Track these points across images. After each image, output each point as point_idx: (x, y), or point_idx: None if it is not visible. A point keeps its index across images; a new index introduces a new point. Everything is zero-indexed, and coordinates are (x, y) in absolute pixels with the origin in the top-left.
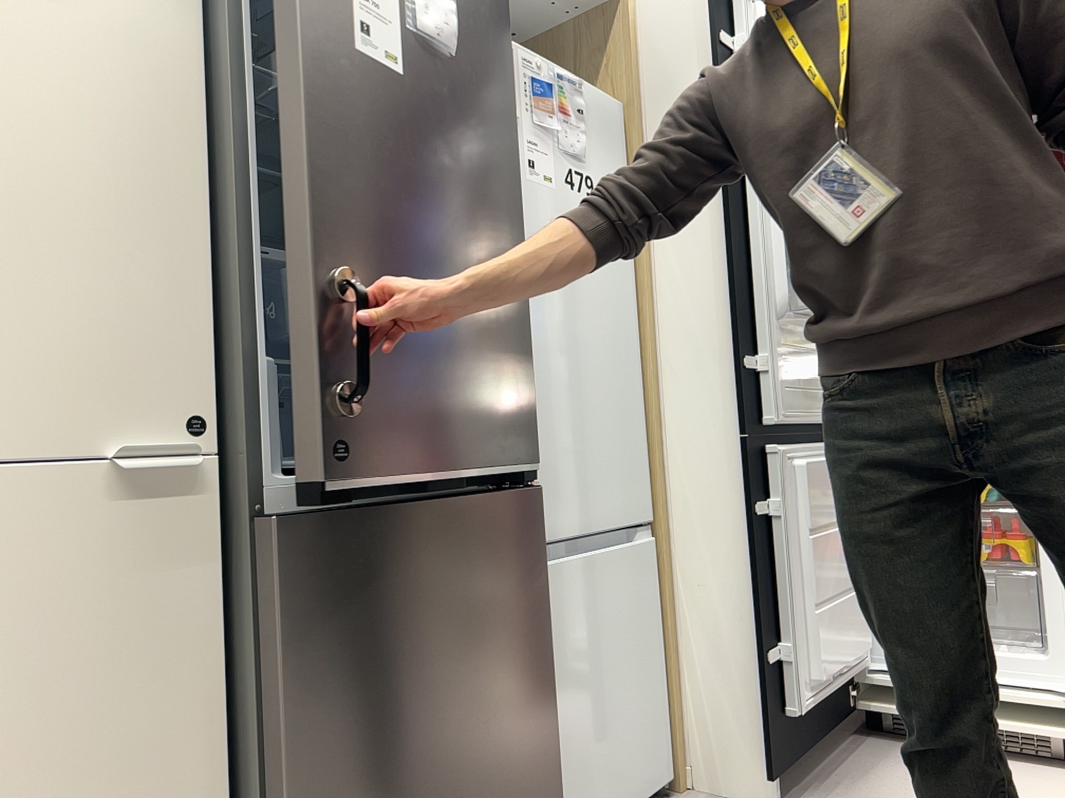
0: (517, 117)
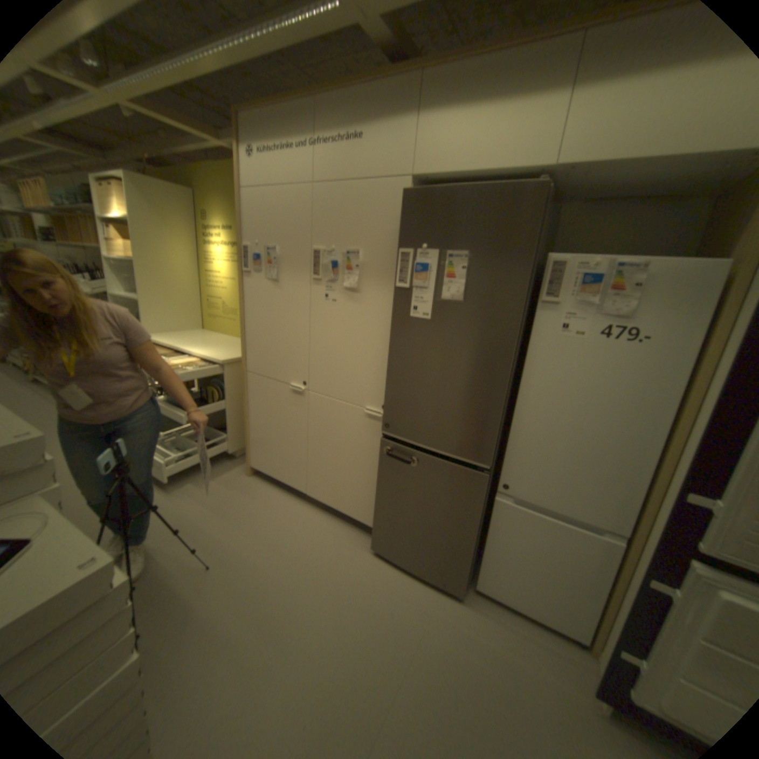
0: (559, 301)
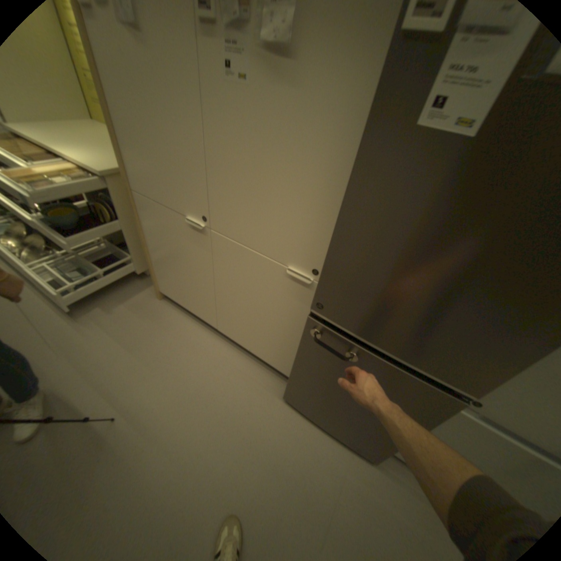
0: None
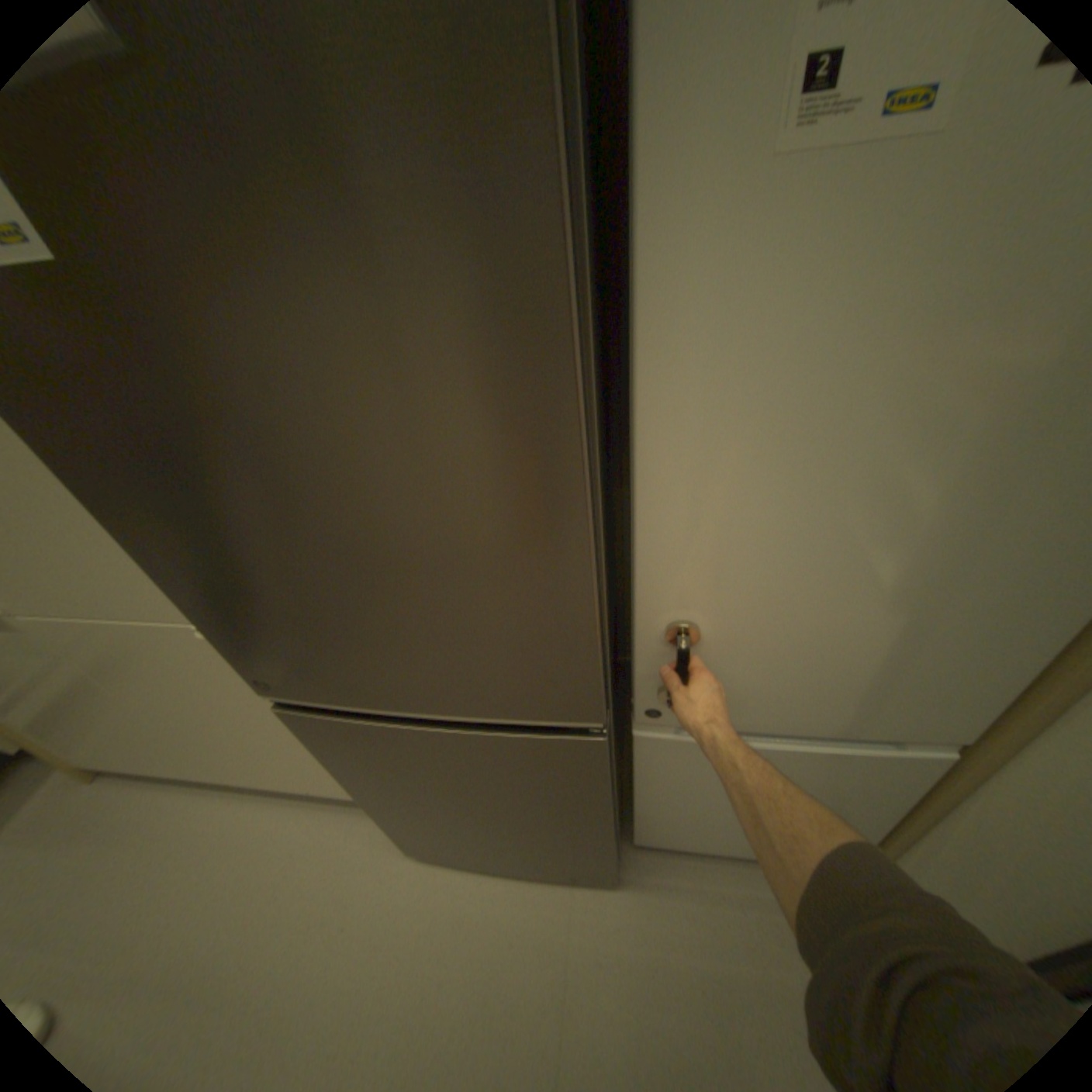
0: None
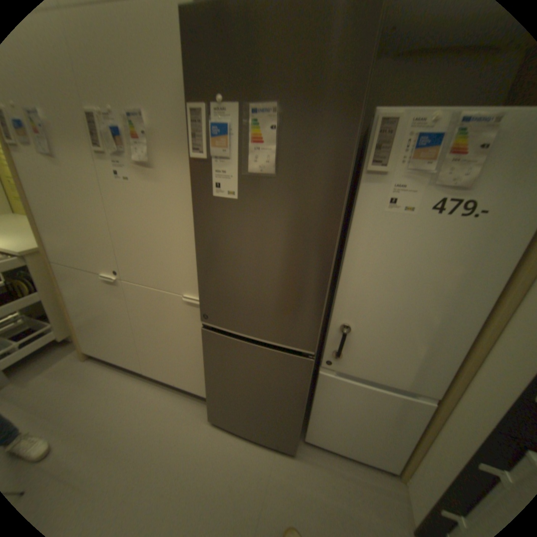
0: (388, 169)
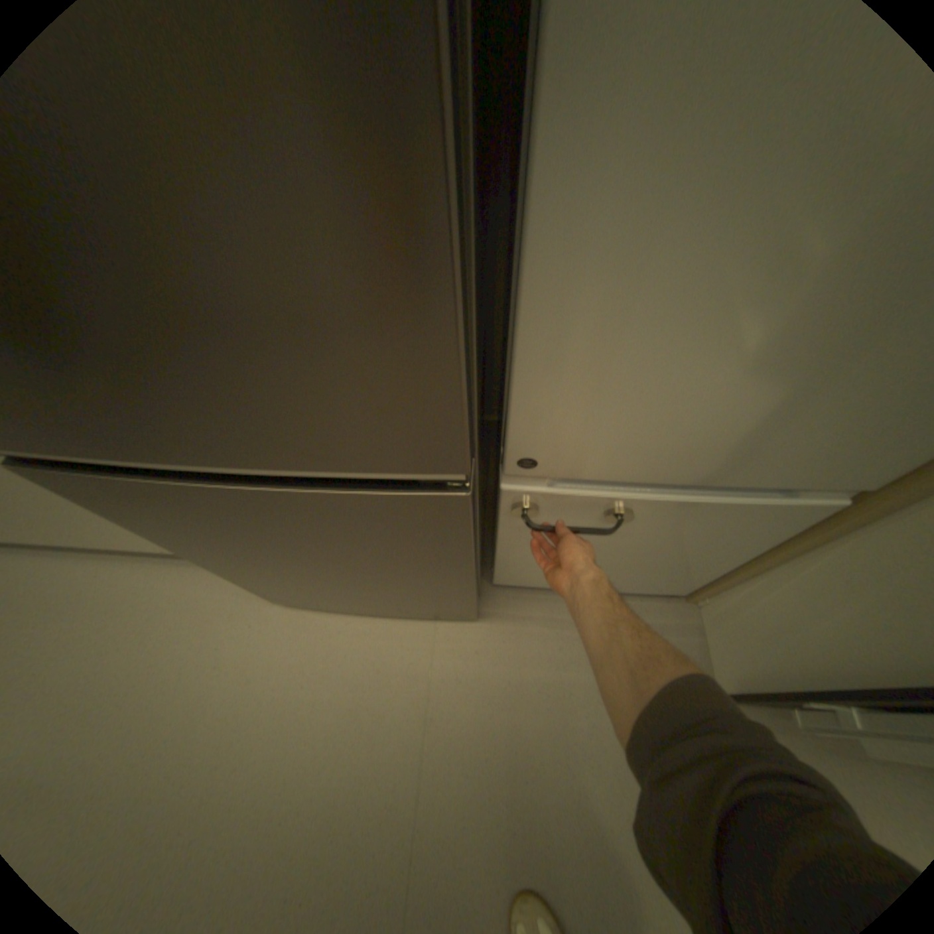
0: None
